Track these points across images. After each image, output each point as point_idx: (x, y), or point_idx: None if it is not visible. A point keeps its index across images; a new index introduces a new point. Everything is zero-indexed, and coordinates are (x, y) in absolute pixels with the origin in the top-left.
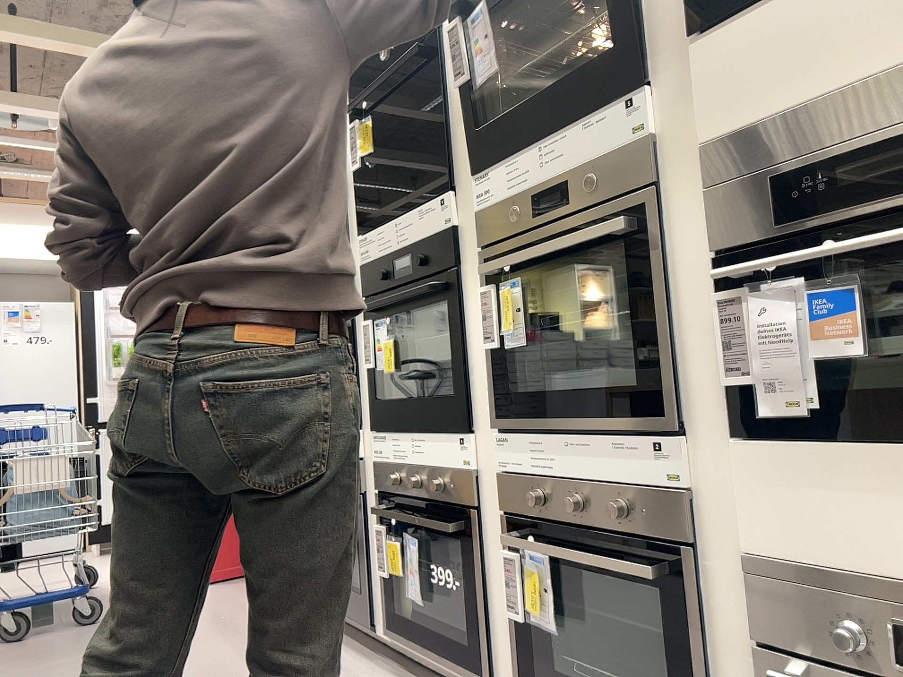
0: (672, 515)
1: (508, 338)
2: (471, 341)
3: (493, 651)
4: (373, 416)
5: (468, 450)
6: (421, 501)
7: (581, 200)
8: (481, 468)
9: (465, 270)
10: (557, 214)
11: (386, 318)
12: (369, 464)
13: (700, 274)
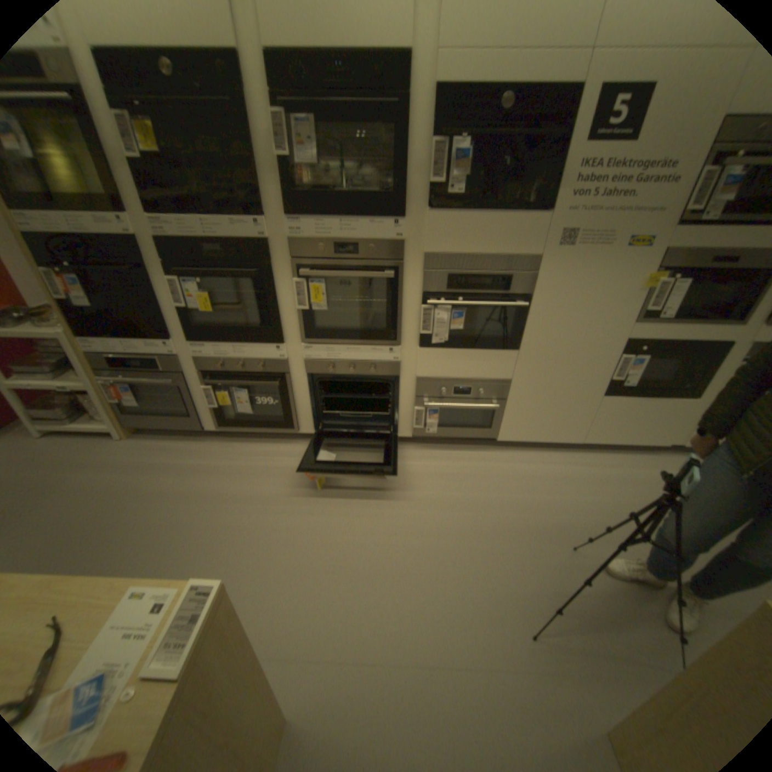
0: (393, 370)
1: (314, 307)
2: (281, 303)
3: (295, 420)
4: (187, 335)
5: (283, 352)
6: (243, 374)
7: (366, 258)
8: (290, 358)
9: (275, 267)
10: (350, 258)
11: (191, 279)
12: (175, 357)
13: (414, 298)
